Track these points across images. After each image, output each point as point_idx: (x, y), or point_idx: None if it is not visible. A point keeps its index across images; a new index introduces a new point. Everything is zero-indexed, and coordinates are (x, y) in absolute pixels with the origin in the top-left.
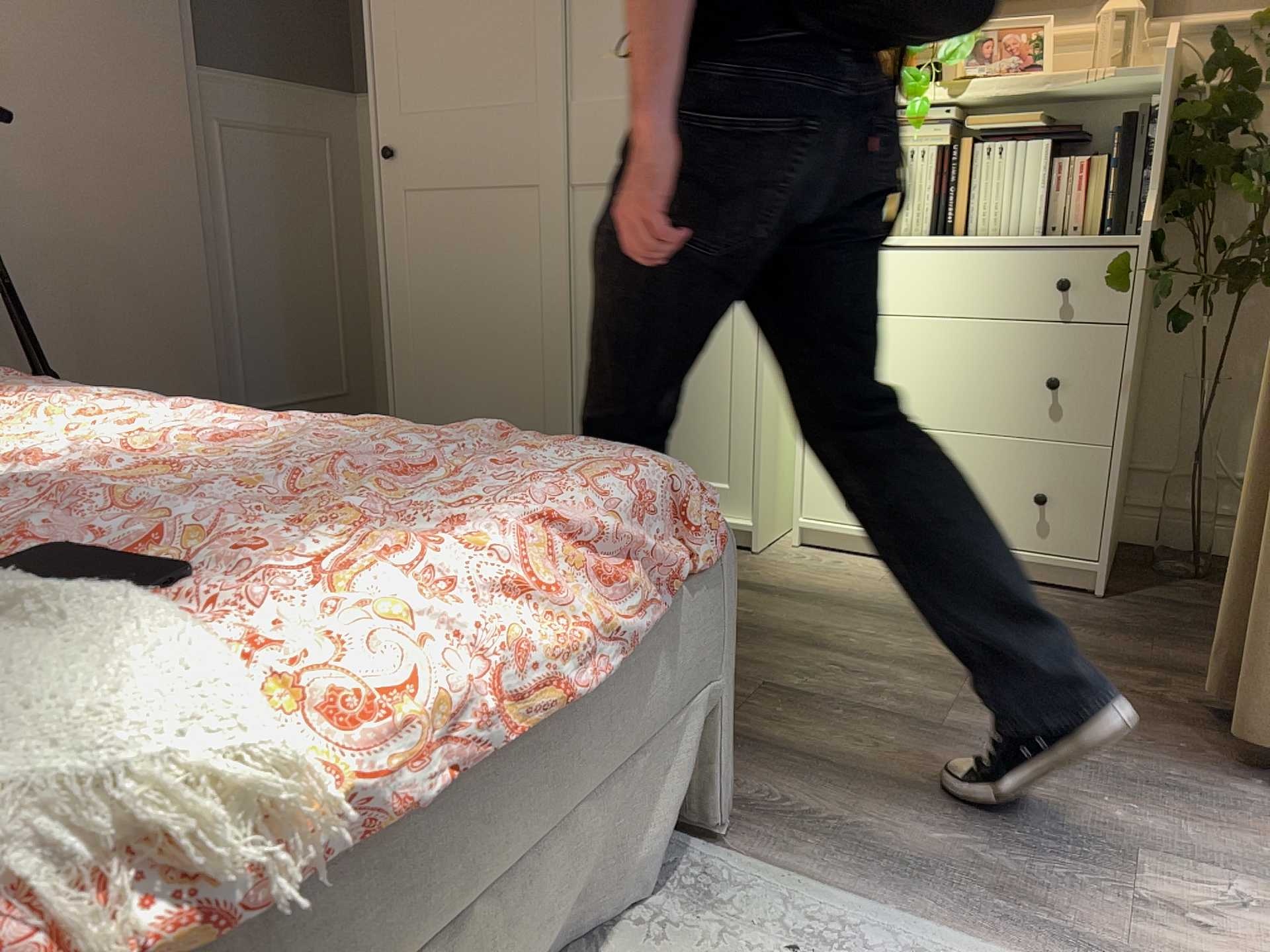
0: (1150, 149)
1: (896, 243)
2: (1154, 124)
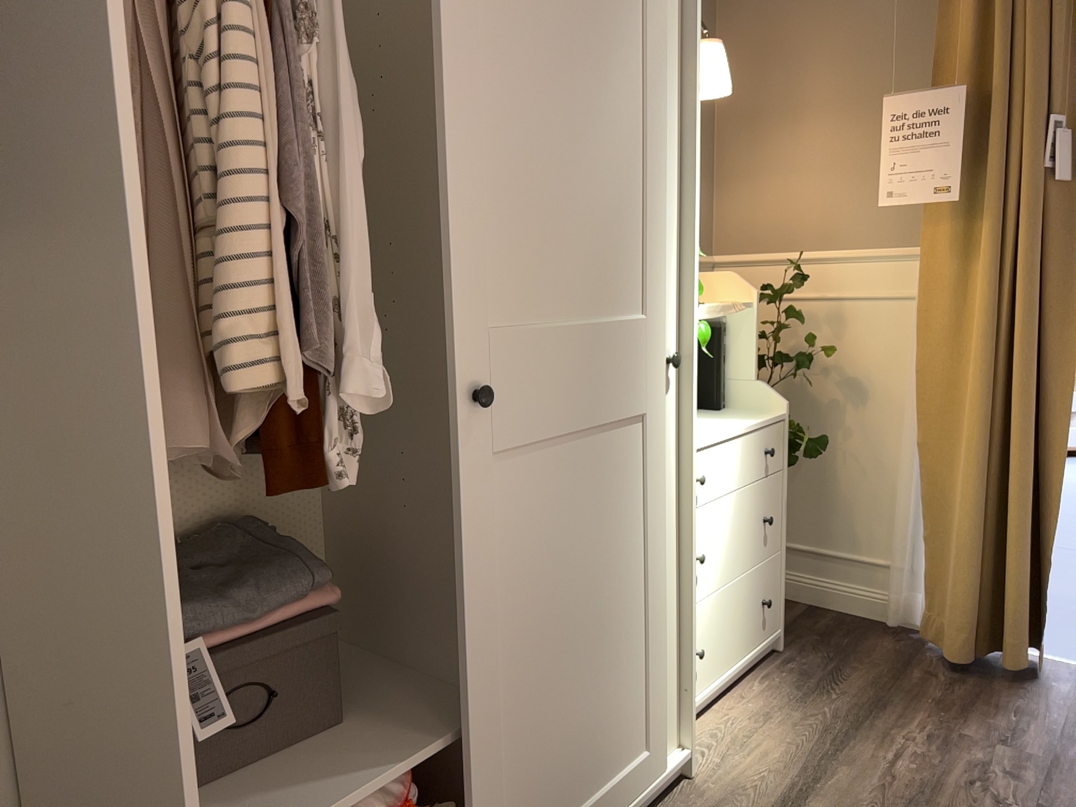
0: (727, 351)
1: (704, 442)
2: (727, 335)
